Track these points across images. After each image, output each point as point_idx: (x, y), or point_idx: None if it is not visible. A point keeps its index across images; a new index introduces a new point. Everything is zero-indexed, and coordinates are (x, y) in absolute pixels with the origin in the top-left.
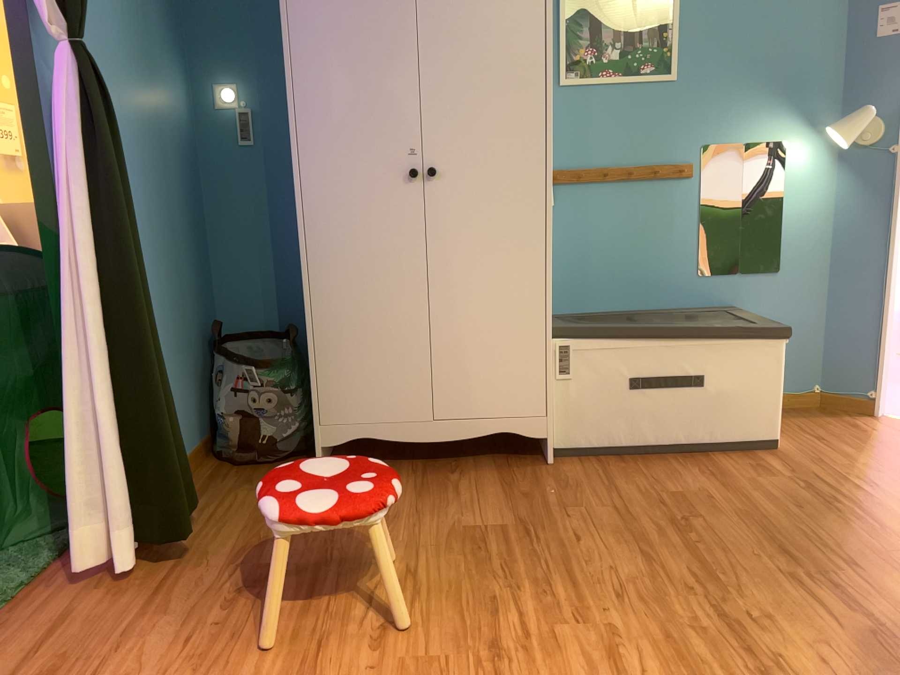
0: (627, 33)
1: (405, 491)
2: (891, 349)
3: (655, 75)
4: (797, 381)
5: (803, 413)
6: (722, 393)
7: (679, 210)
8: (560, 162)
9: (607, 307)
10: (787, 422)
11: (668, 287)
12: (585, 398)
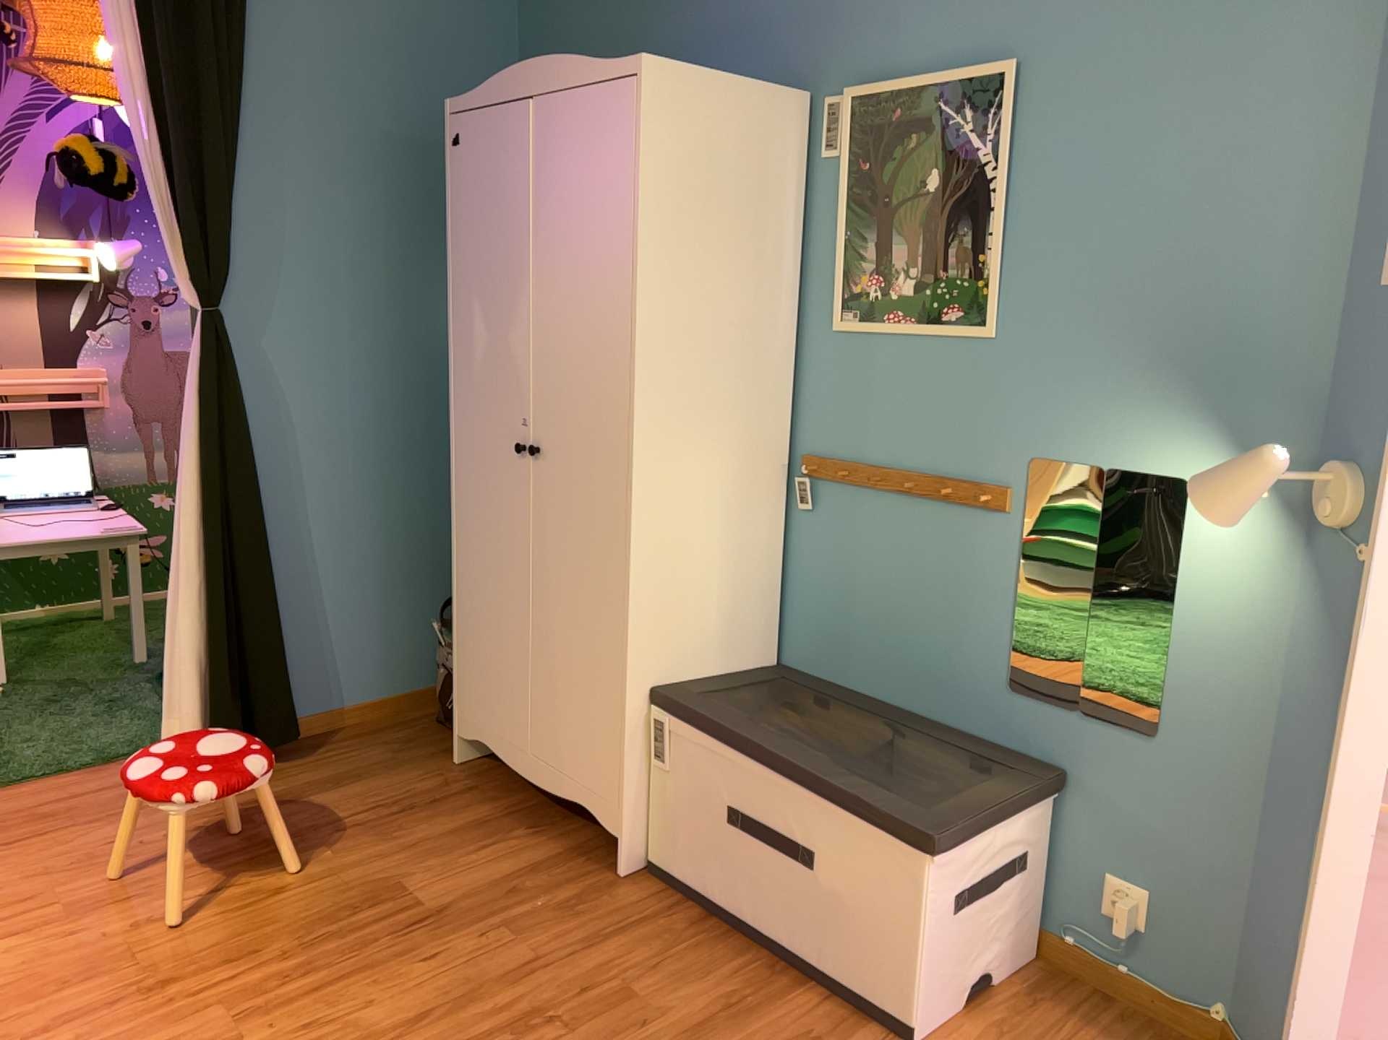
0: (926, 252)
1: (455, 824)
2: (1338, 1001)
3: (962, 325)
4: (1179, 970)
5: (1153, 1037)
6: (837, 898)
7: (987, 564)
8: (828, 445)
9: (857, 690)
10: (1073, 1030)
11: (960, 692)
12: (679, 810)
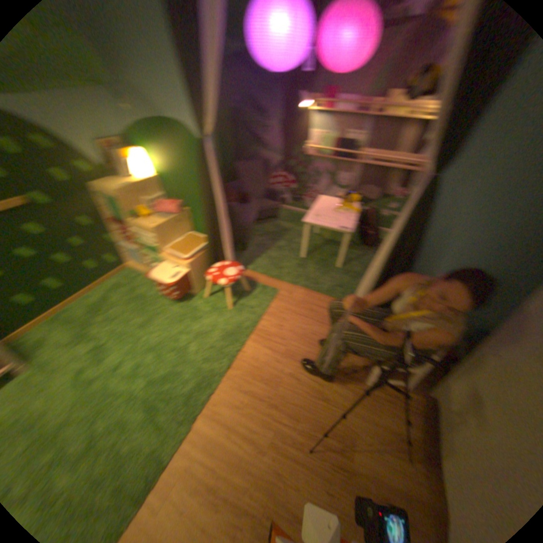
0: None
1: (401, 433)
2: None
3: None
4: None
5: None
6: None
7: None
8: None
9: None
10: None
11: None
12: None
